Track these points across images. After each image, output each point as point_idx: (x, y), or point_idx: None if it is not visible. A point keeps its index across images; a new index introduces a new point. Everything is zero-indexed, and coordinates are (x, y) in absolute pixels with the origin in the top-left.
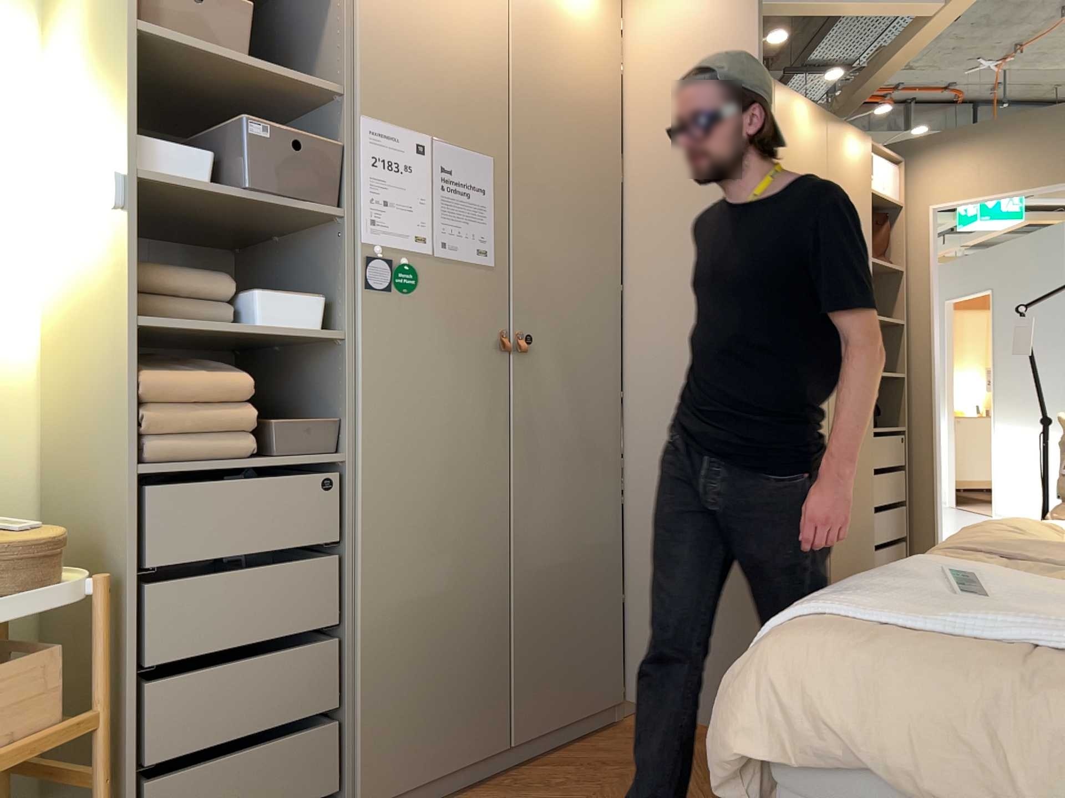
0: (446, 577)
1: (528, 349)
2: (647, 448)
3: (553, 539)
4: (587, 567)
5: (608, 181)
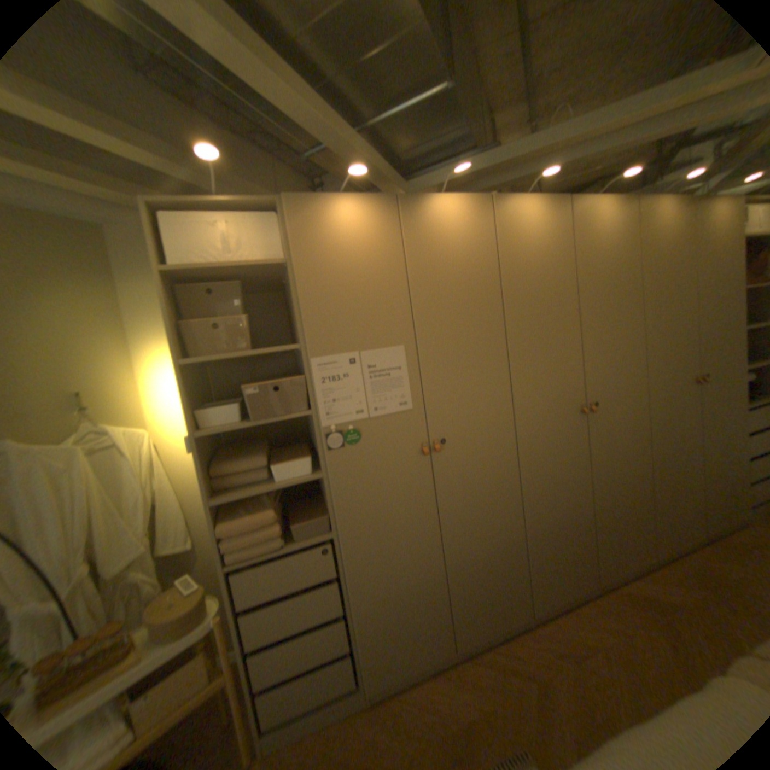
0: (402, 581)
1: (442, 448)
2: (538, 478)
3: (472, 545)
4: (499, 554)
5: (491, 327)
